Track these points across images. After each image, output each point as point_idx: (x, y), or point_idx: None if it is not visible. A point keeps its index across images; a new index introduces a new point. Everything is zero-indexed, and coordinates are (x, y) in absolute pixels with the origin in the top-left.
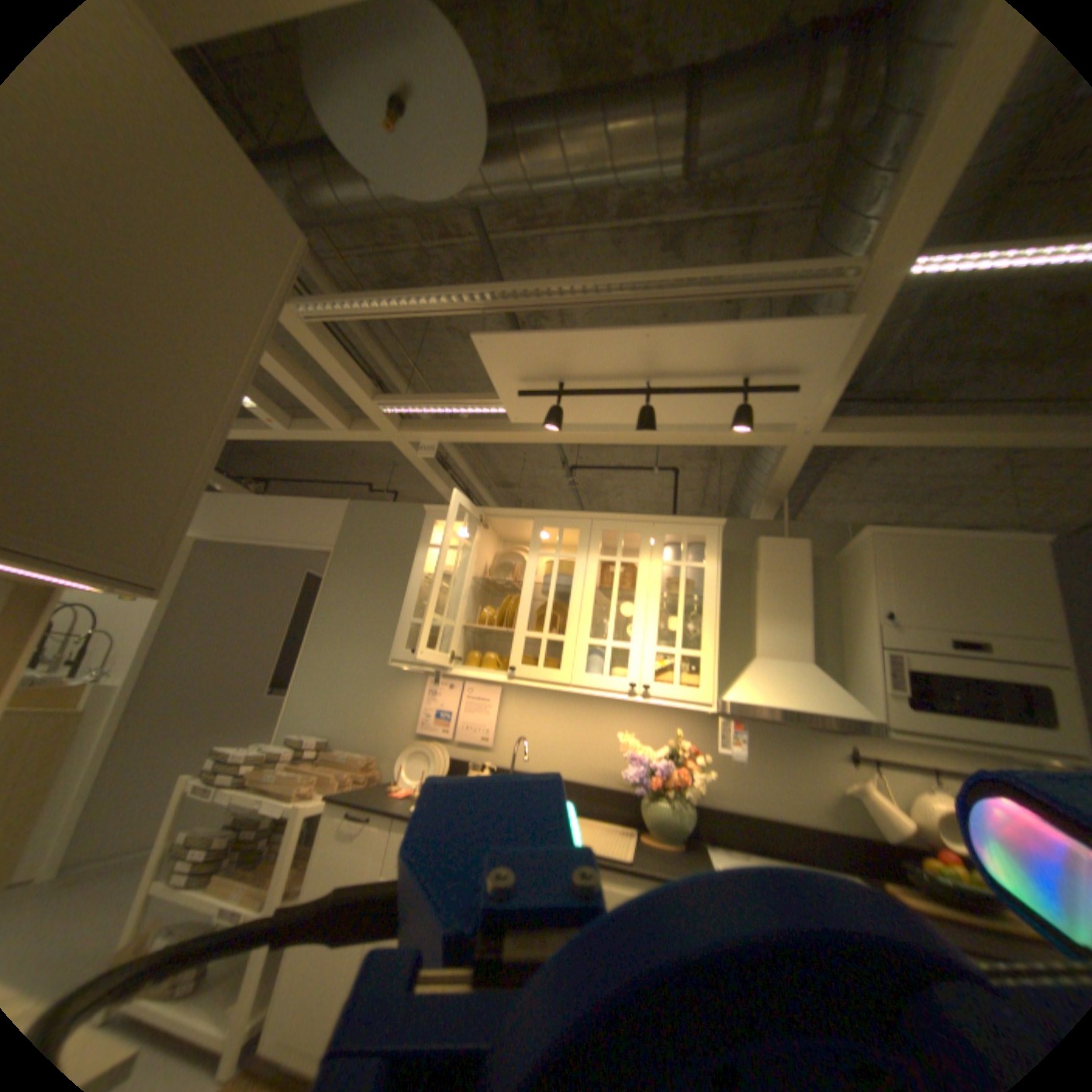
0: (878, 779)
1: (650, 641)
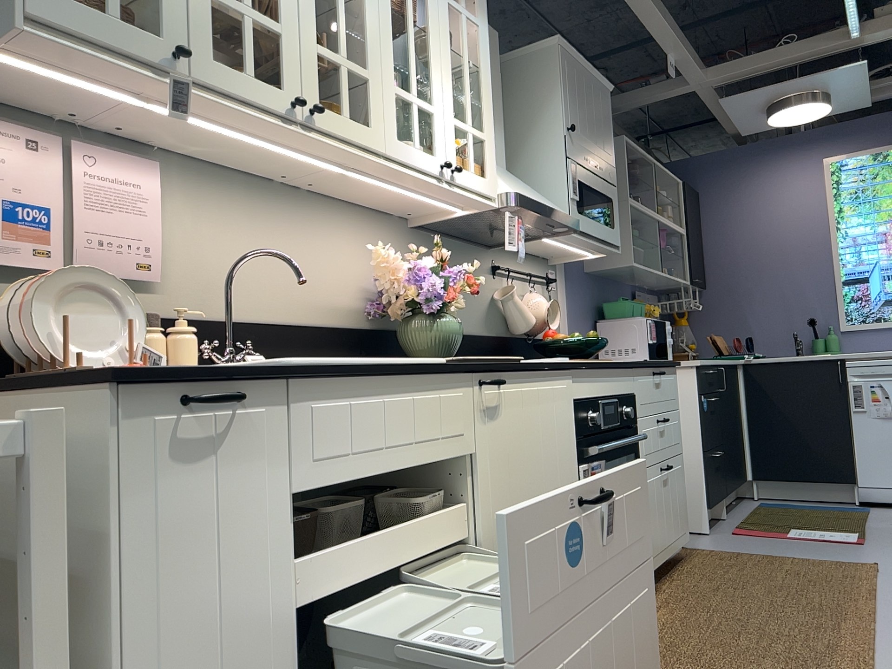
0: (514, 284)
1: (450, 110)
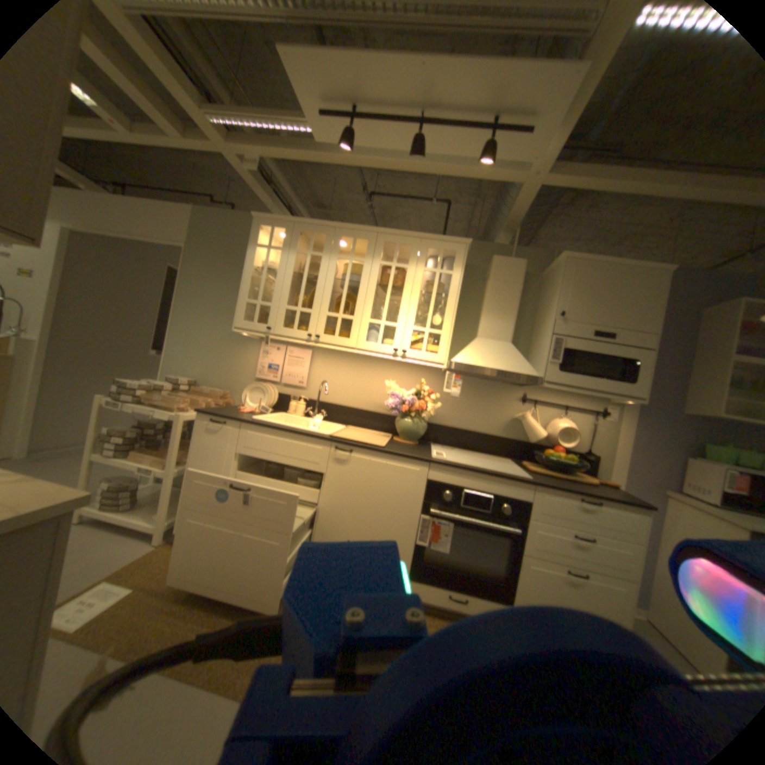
0: (533, 410)
1: (409, 323)
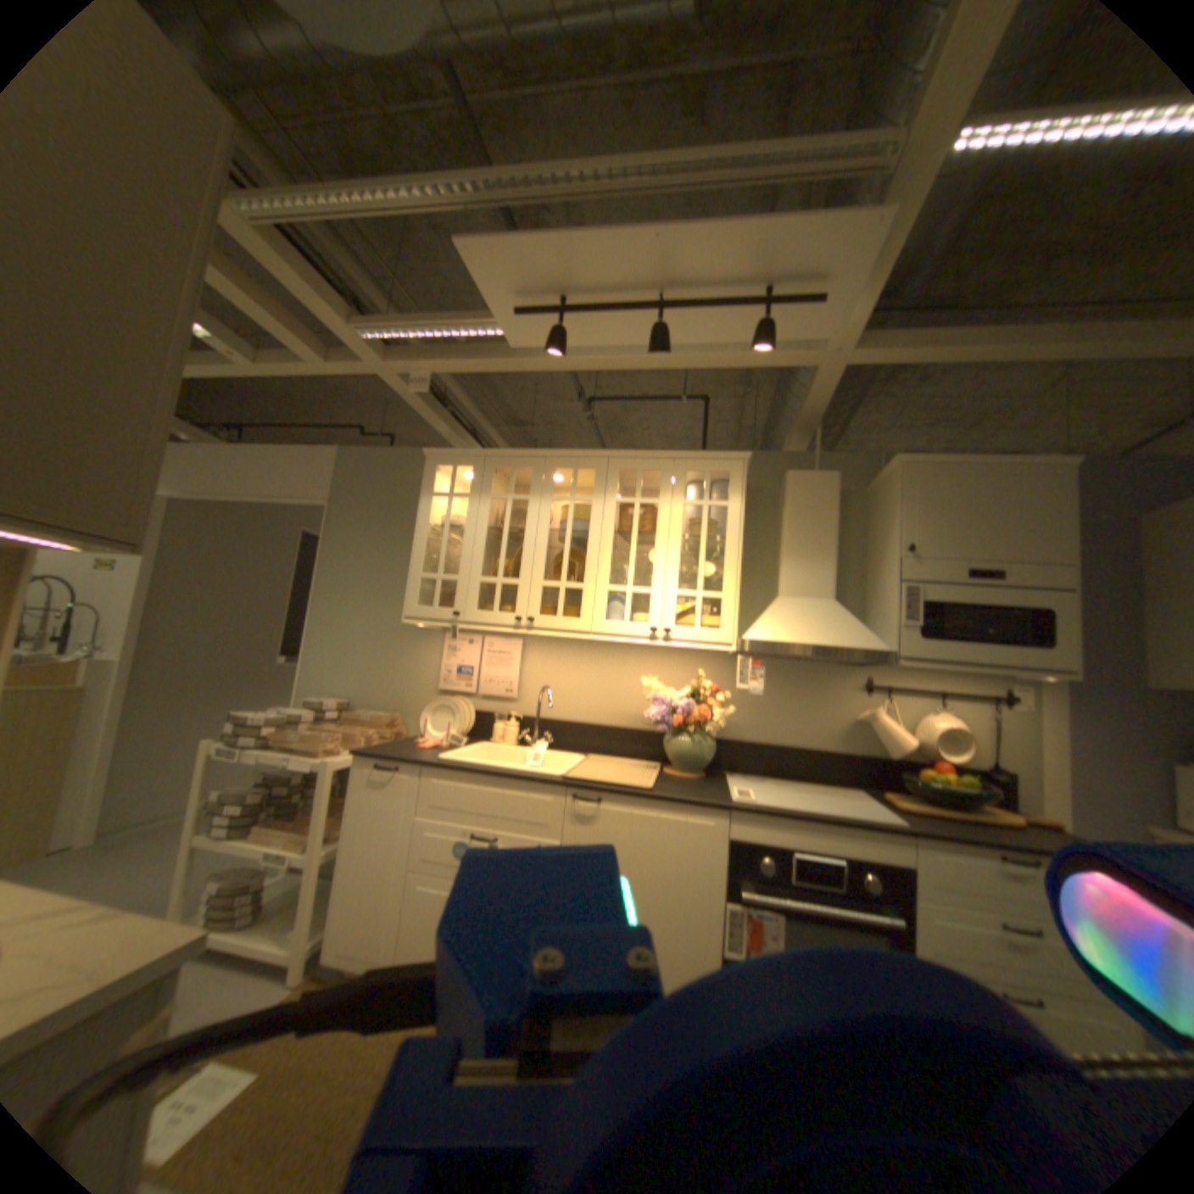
0: (888, 704)
1: (671, 585)
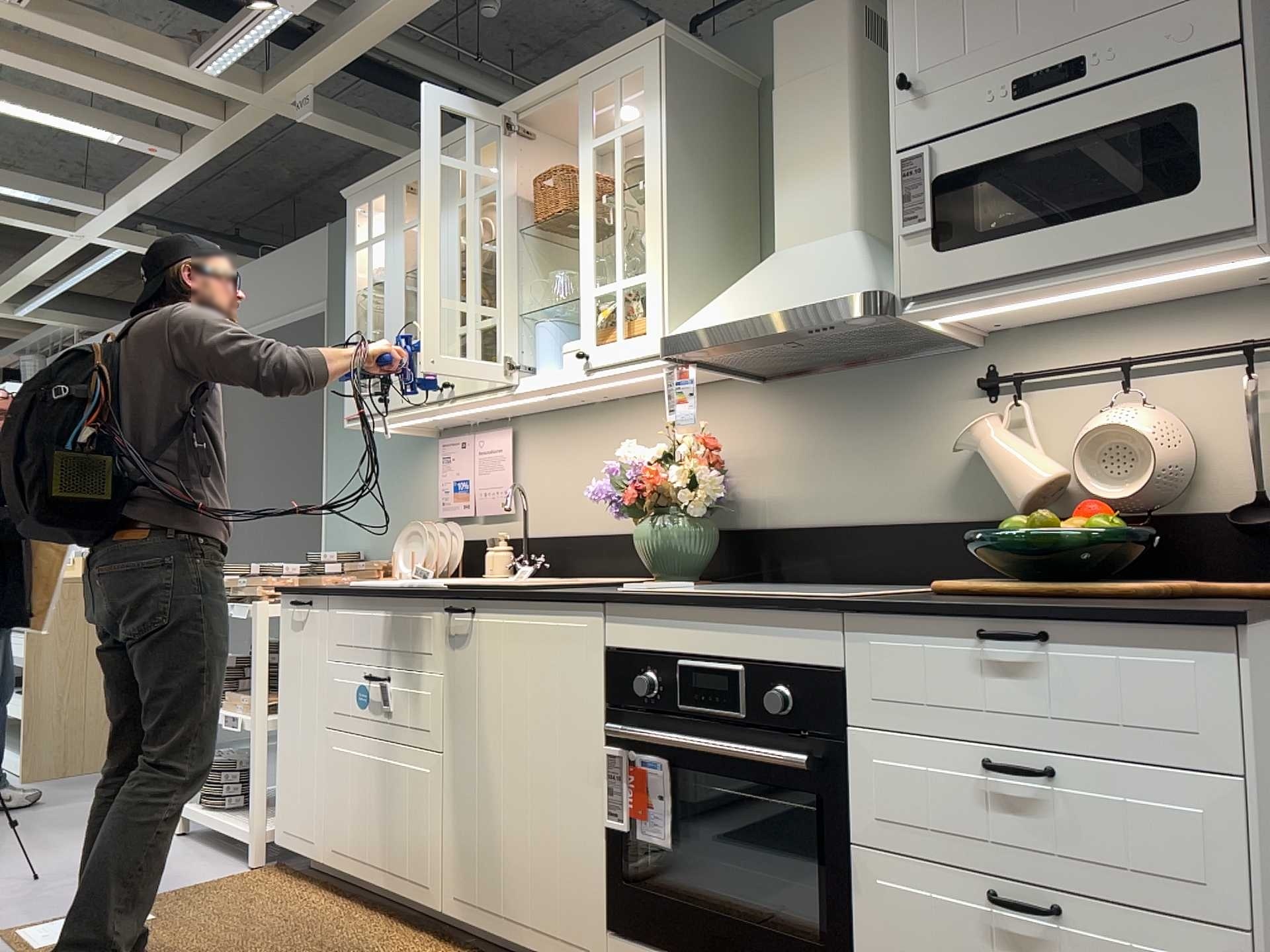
0: (1010, 409)
1: (587, 283)
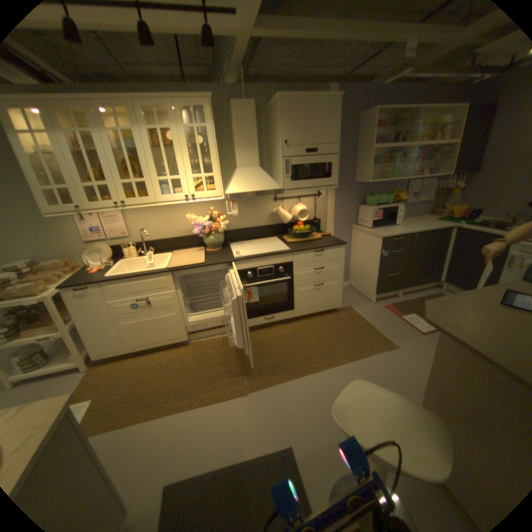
0: (282, 205)
1: (189, 174)
